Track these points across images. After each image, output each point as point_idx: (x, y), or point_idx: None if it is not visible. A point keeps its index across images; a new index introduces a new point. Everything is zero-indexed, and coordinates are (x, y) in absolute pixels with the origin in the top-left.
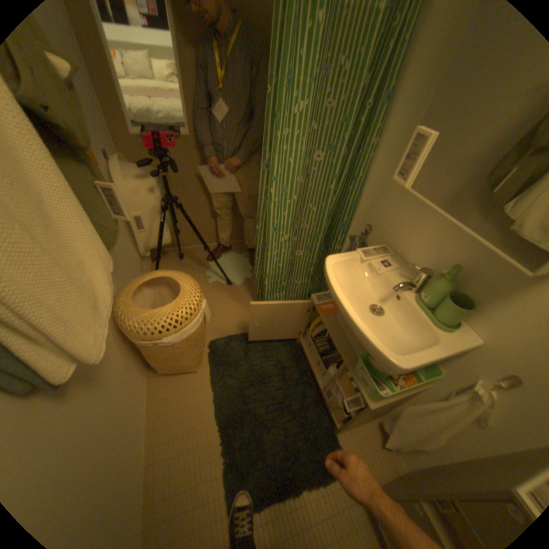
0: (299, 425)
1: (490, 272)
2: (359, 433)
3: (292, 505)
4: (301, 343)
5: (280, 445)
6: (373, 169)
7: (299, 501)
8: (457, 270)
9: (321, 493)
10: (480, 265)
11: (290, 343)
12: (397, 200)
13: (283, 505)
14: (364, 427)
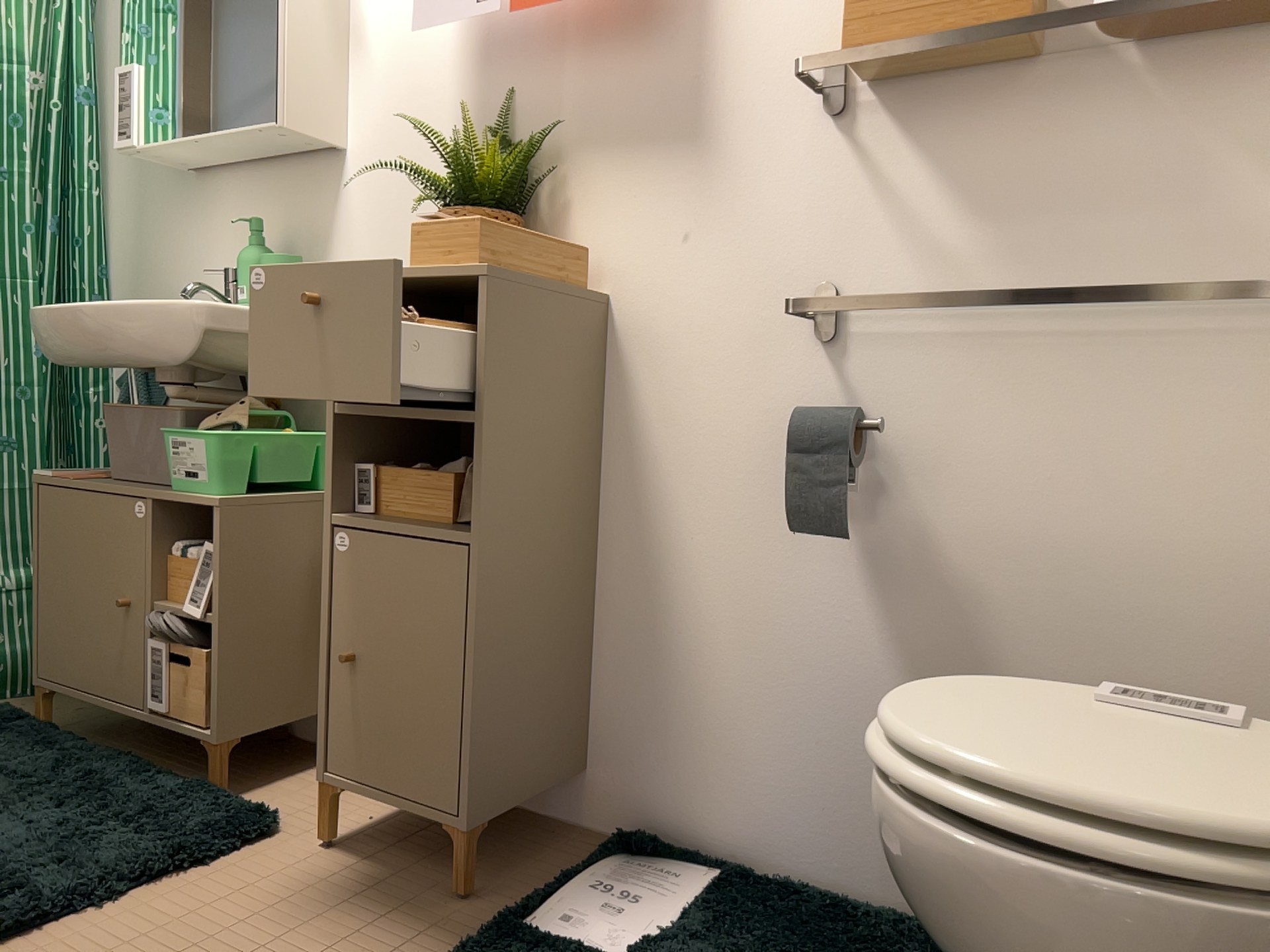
0: (80, 805)
1: (305, 226)
2: (294, 781)
3: (86, 916)
4: (50, 687)
5: (9, 842)
6: (115, 224)
7: (111, 902)
8: (255, 224)
9: (188, 872)
10: (293, 227)
11: (10, 724)
12: (168, 239)
13: (48, 915)
14: (307, 771)
